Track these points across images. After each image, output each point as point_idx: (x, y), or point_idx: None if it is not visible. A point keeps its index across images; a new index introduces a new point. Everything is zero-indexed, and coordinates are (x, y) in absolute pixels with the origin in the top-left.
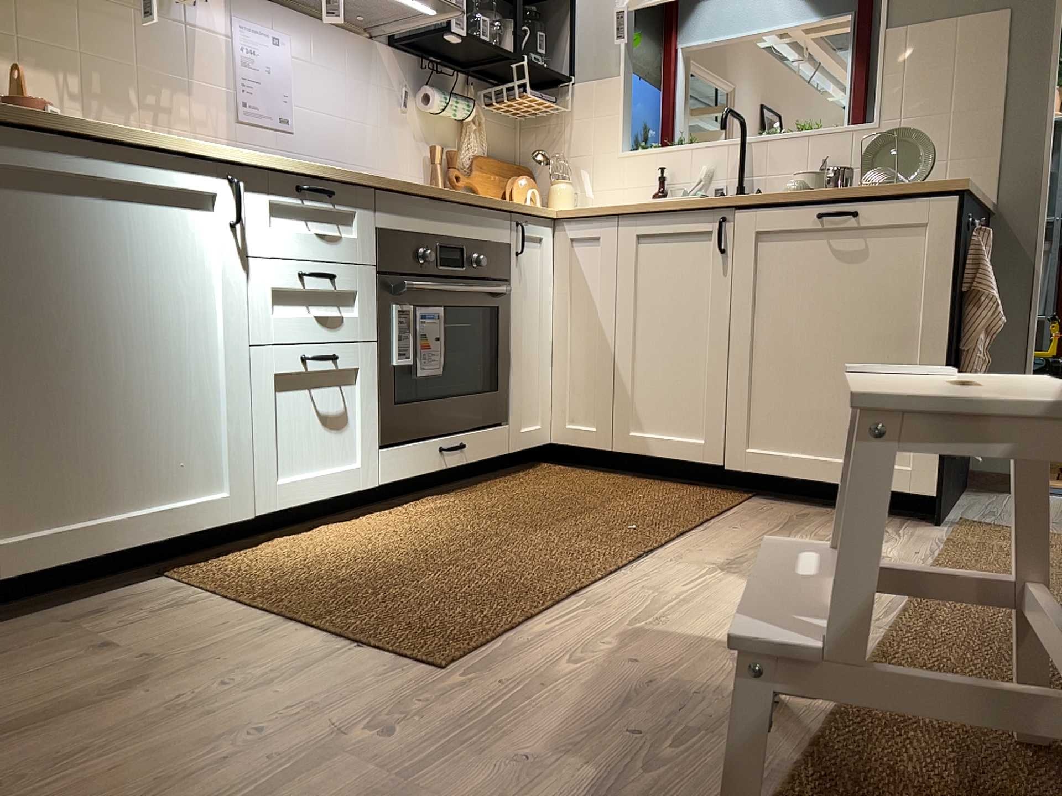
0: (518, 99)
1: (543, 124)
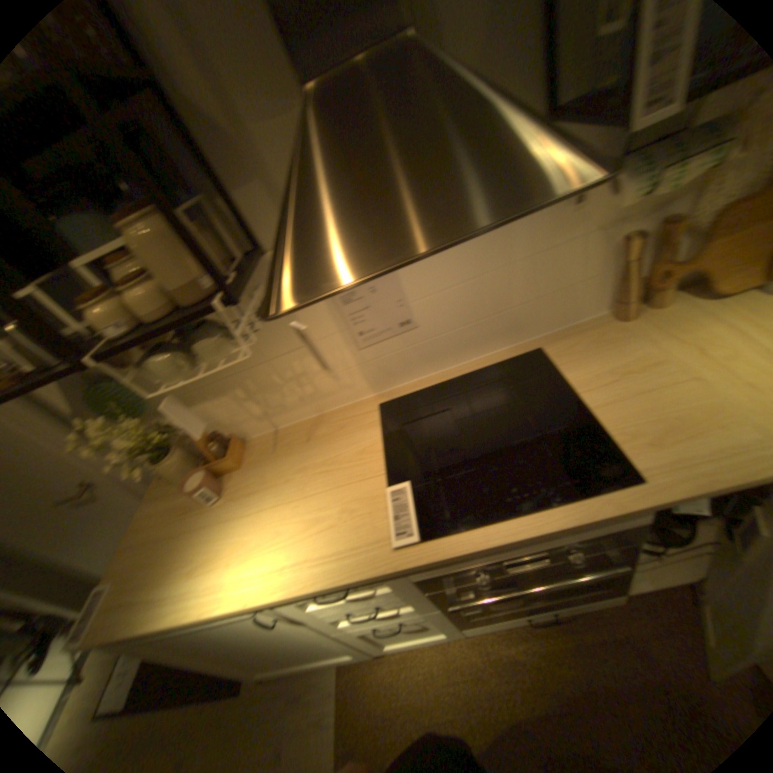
0: None
1: None
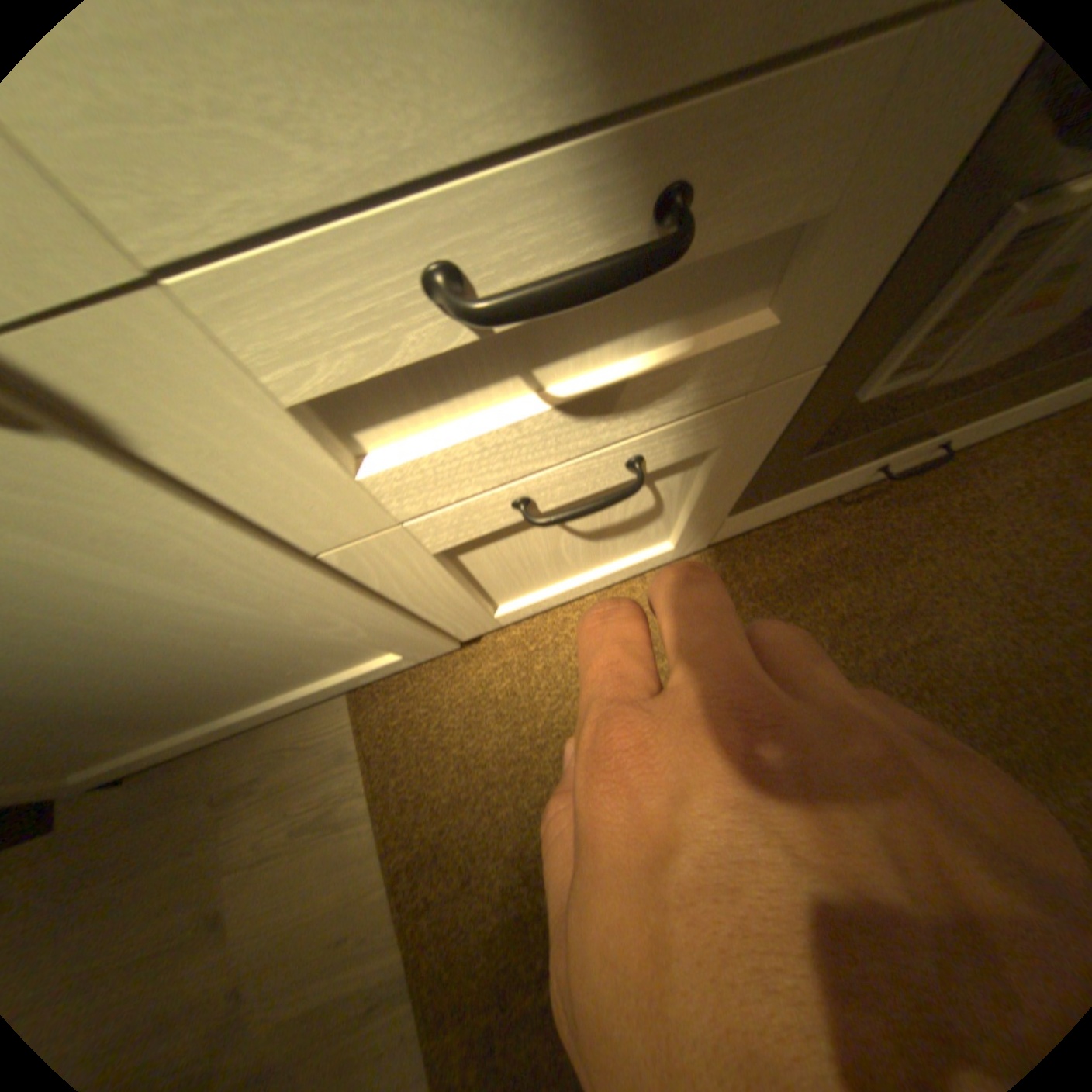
0: None
1: None
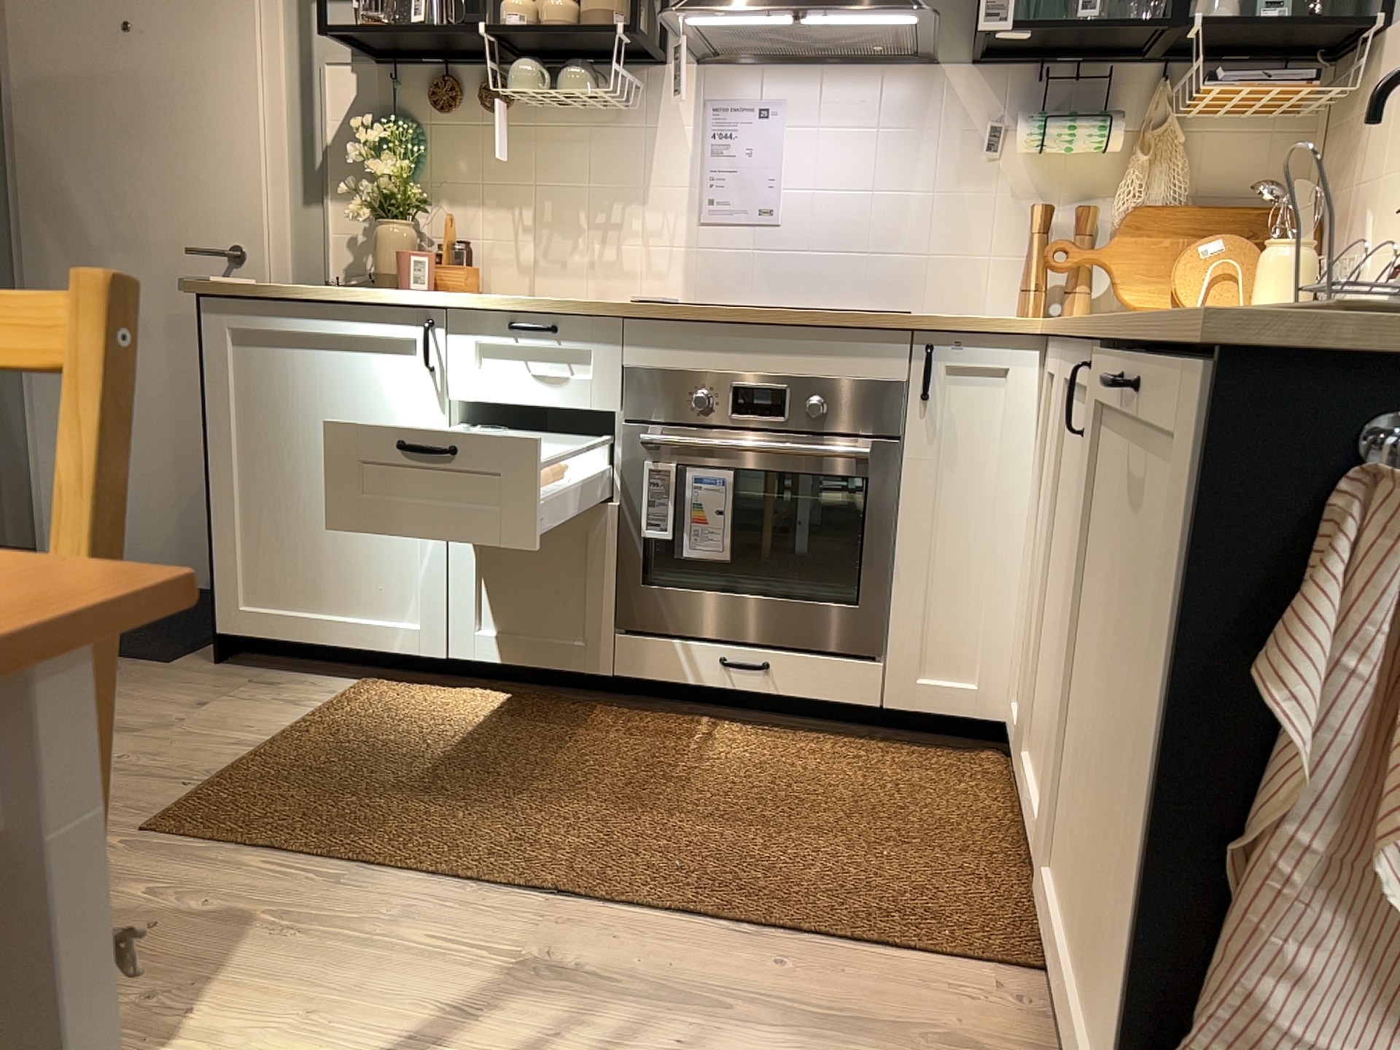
0: (1196, 97)
1: (1342, 119)
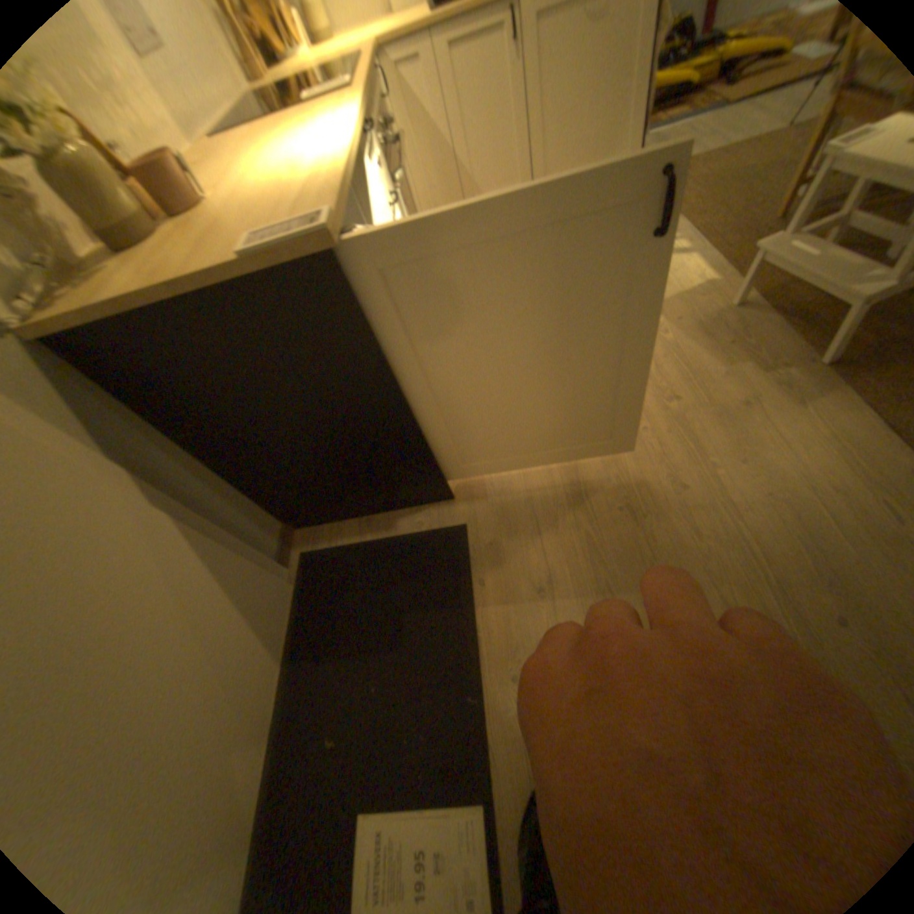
0: None
1: None
